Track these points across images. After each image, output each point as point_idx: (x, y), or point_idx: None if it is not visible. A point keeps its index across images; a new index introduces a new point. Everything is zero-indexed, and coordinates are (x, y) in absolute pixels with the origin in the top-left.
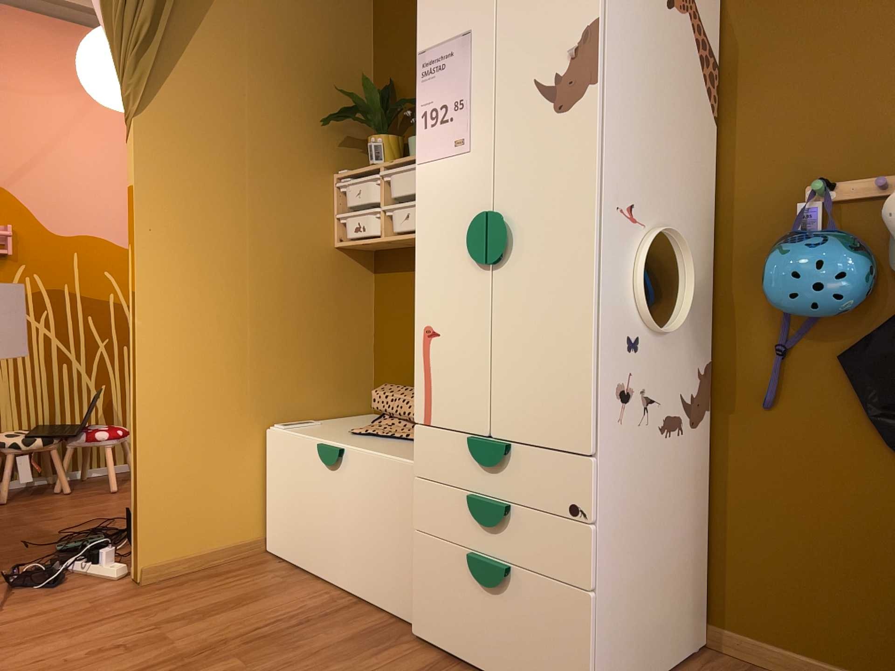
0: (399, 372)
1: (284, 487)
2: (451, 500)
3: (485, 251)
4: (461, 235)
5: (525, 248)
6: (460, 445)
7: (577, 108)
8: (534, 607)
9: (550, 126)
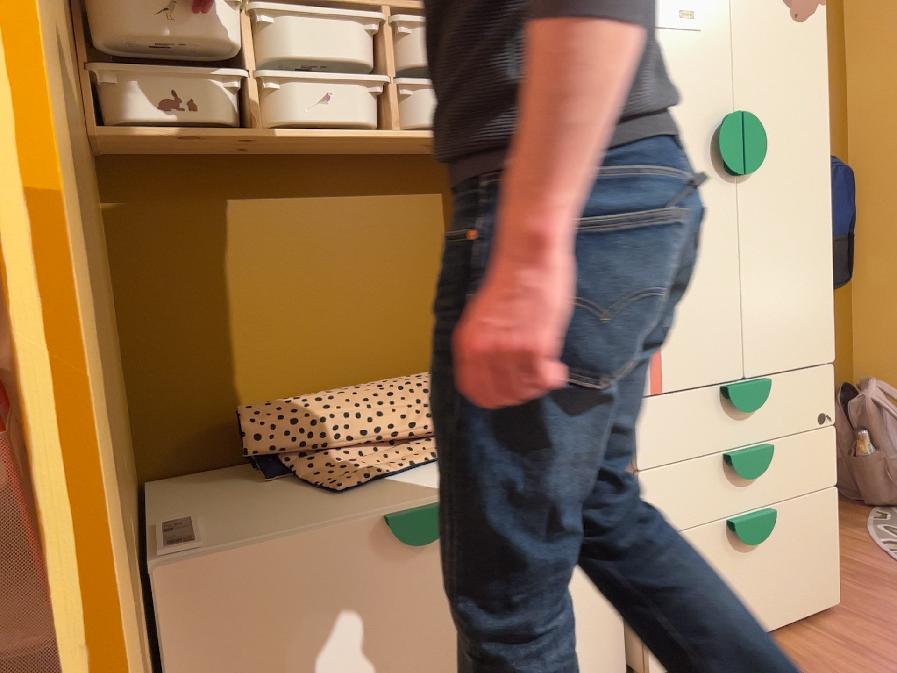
0: (213, 385)
1: (258, 665)
2: (697, 473)
3: (744, 160)
4: (694, 138)
5: (770, 161)
6: (705, 401)
7: (811, 23)
8: (794, 531)
9: (789, 33)
